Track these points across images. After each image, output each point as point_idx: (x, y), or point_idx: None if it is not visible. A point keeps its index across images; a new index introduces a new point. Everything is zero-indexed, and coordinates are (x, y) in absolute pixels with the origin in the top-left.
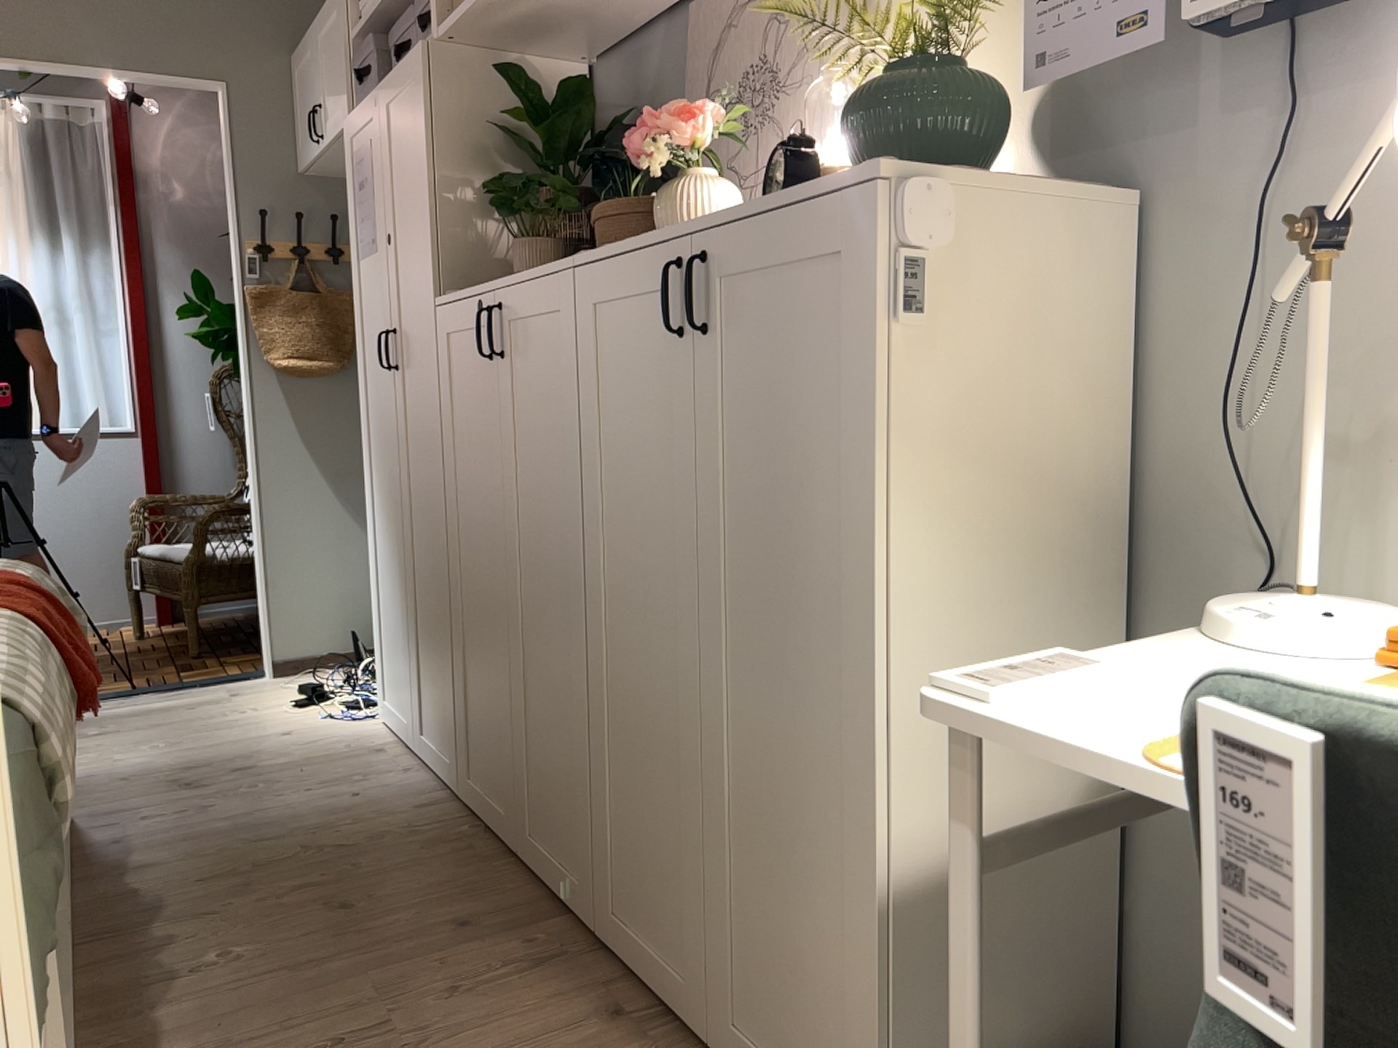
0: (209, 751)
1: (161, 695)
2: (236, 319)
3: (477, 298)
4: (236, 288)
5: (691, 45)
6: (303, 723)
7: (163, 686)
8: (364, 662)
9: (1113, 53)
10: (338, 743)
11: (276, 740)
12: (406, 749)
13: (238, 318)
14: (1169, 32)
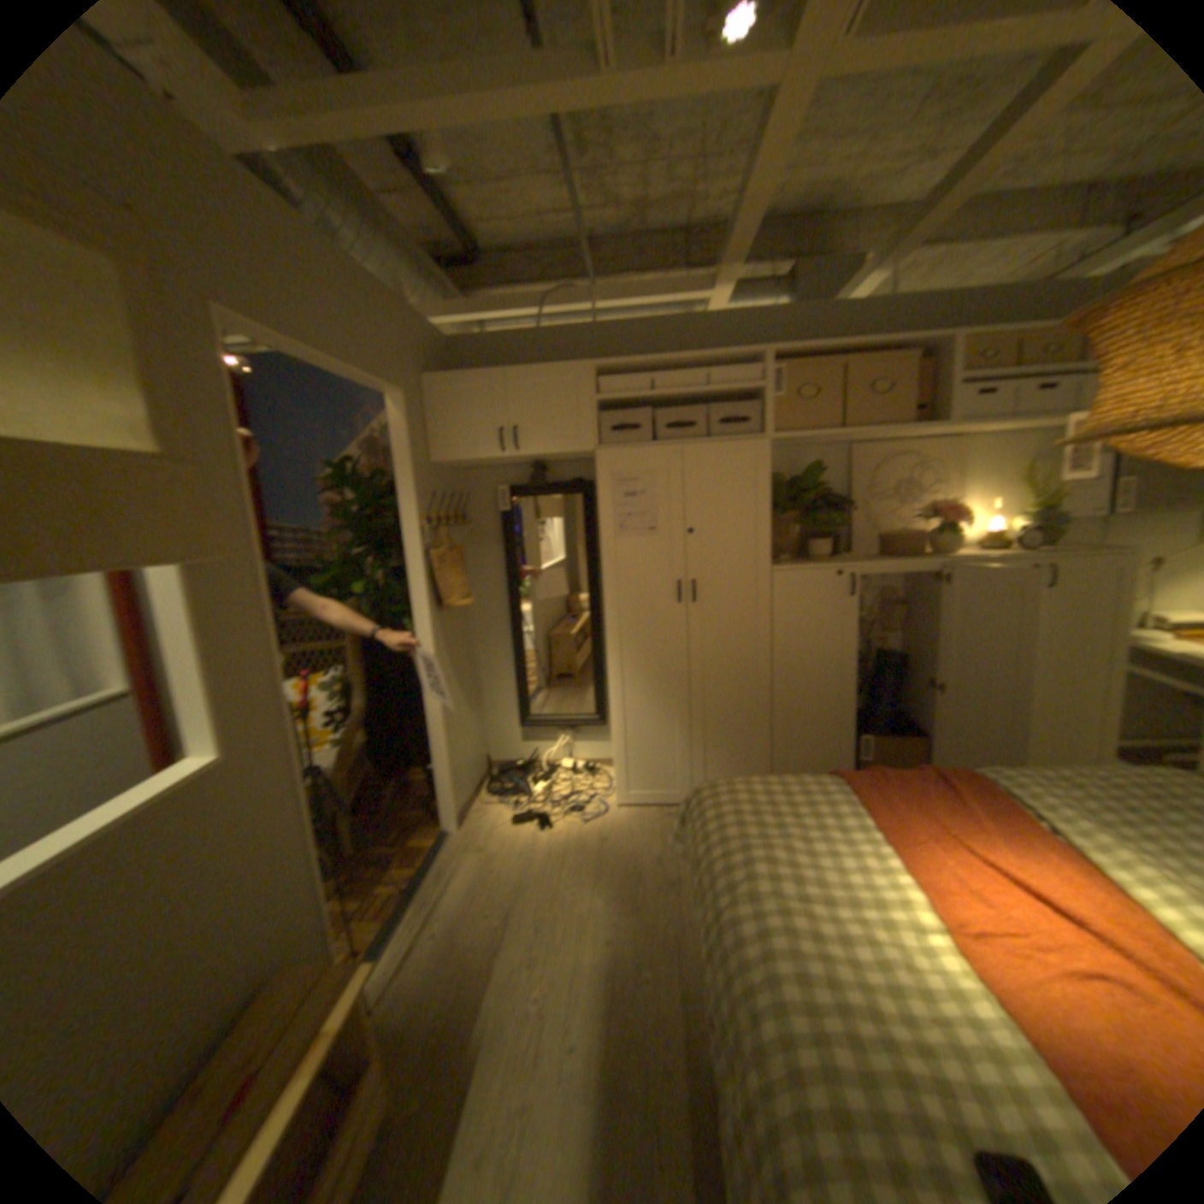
0: (606, 872)
1: (426, 886)
2: (409, 577)
3: (837, 571)
4: (413, 555)
5: (853, 464)
6: (586, 833)
7: (413, 880)
8: (519, 789)
9: (1087, 516)
10: (640, 826)
11: (610, 846)
12: (676, 807)
13: (415, 577)
14: (1104, 515)
